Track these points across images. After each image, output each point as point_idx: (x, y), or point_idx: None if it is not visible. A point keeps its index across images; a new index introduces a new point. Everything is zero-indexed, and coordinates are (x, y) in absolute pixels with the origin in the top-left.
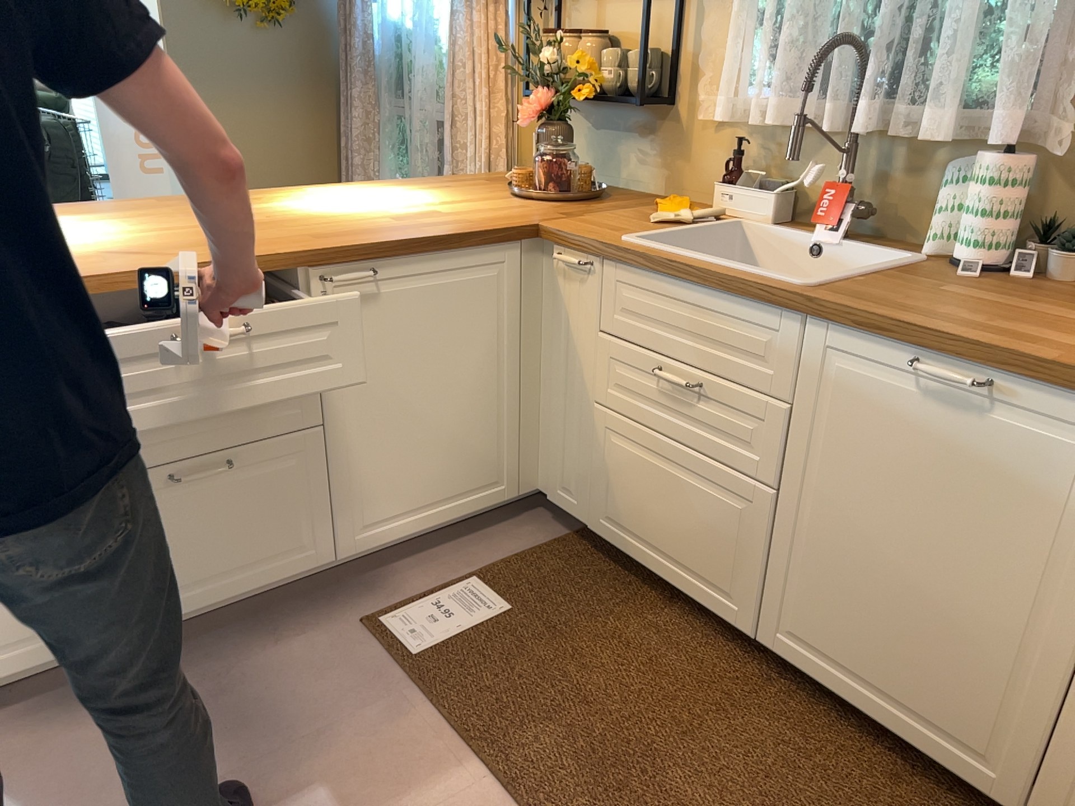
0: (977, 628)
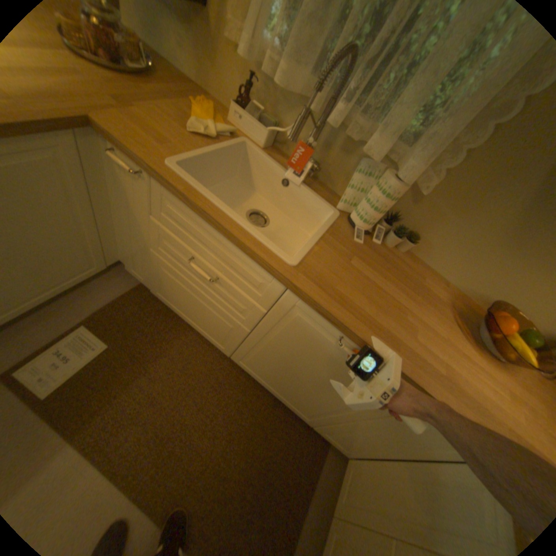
0: (321, 401)
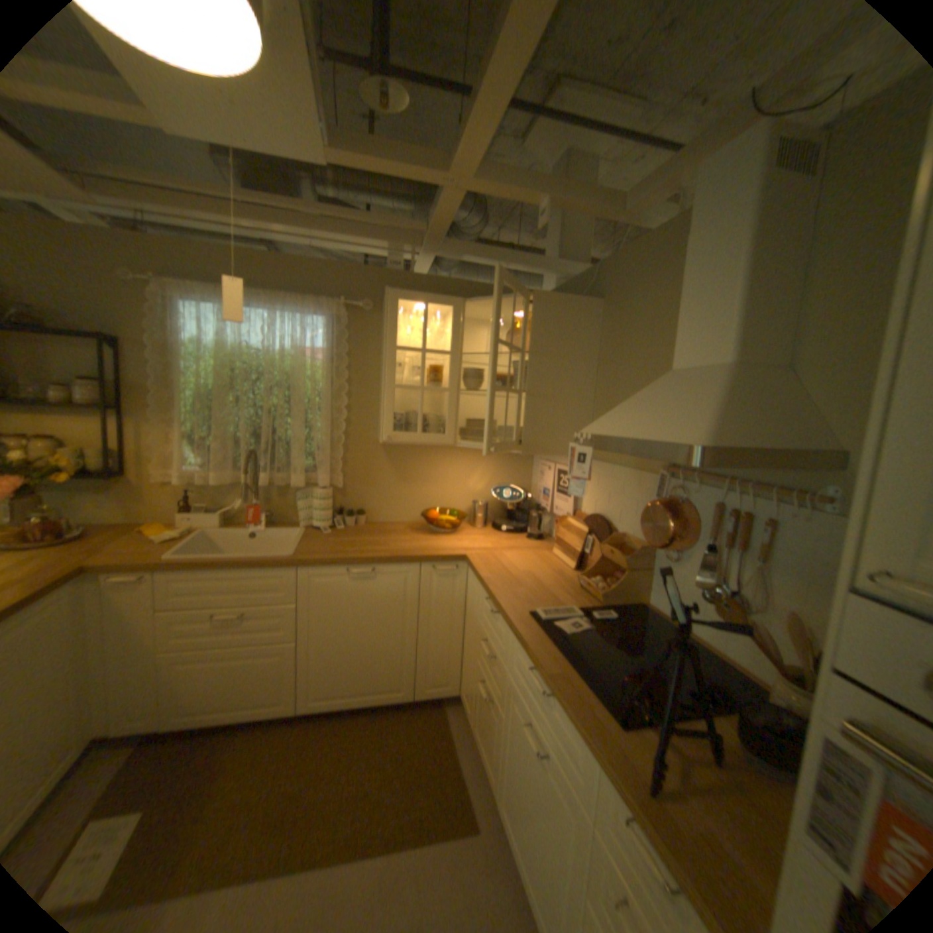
0: (387, 648)
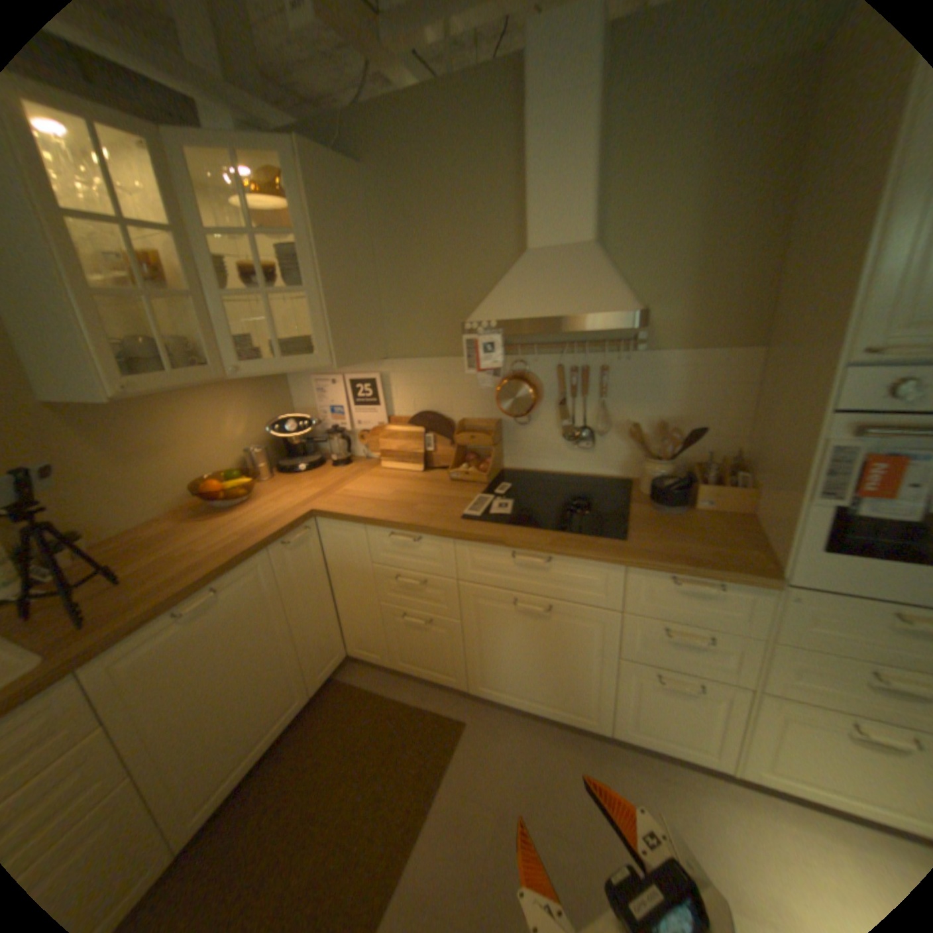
0: (265, 672)
